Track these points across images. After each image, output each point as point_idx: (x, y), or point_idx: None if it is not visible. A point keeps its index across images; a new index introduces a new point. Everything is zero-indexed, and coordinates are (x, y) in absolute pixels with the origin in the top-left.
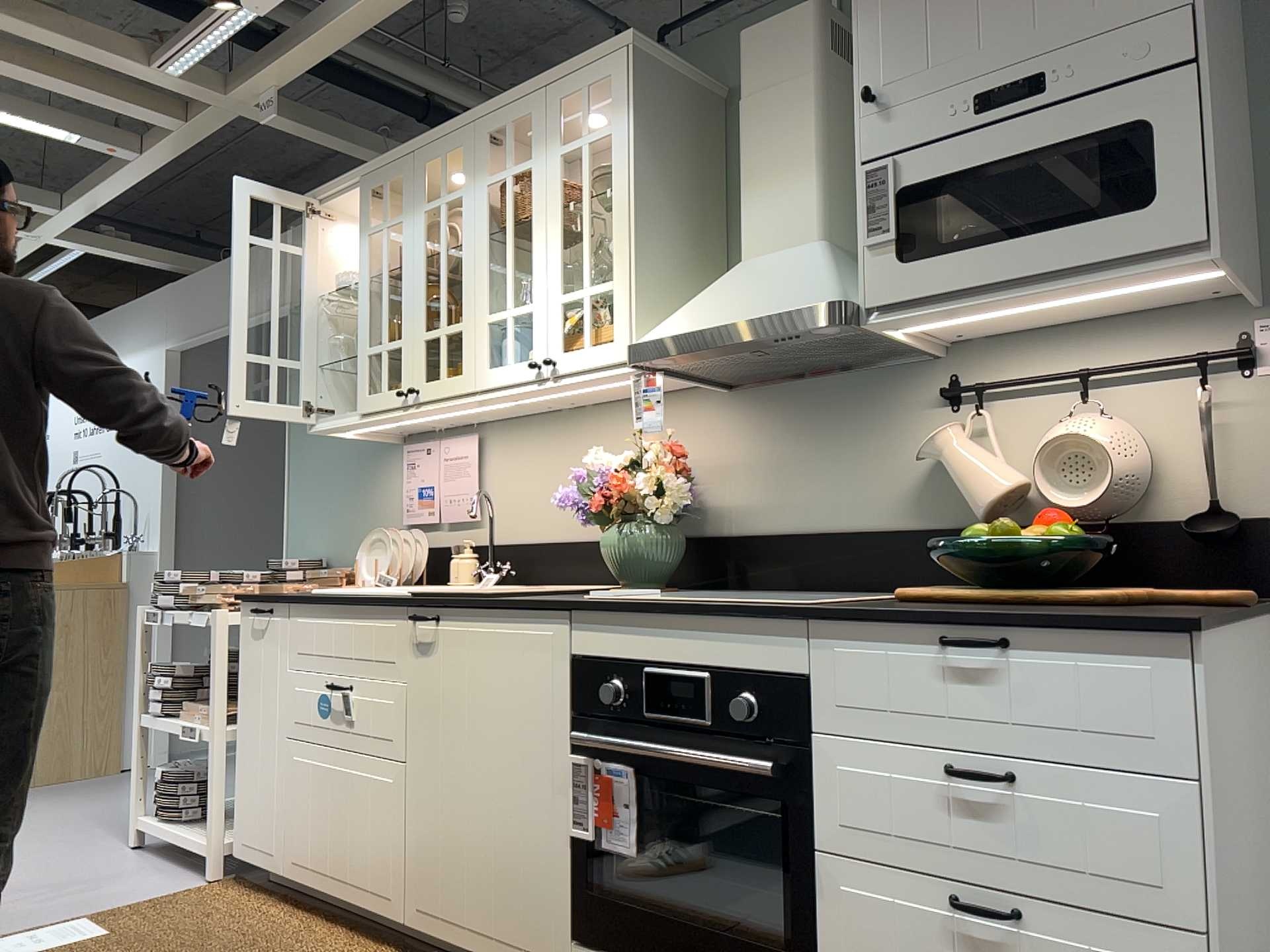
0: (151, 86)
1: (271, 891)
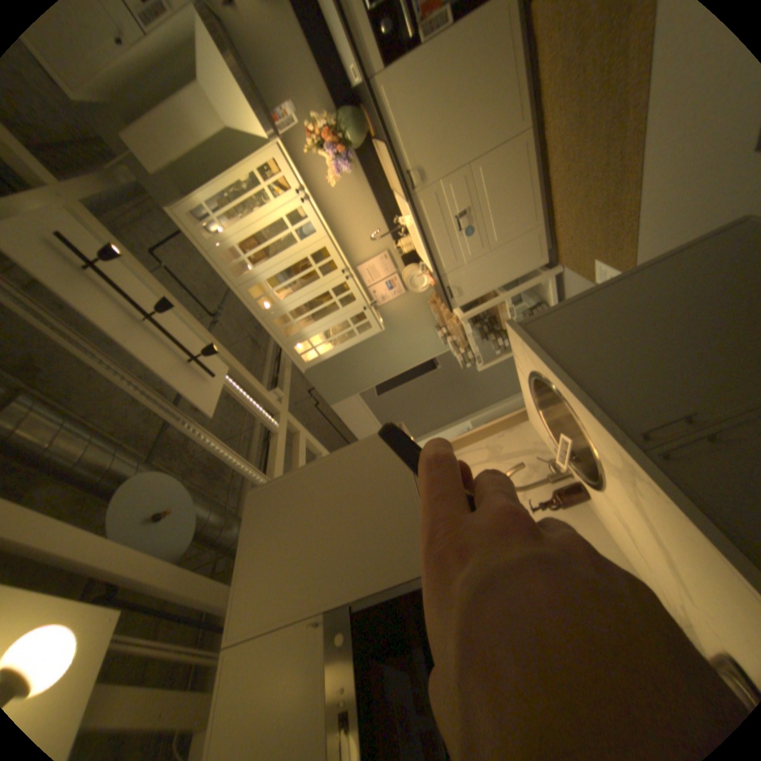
0: (287, 434)
1: (557, 235)
